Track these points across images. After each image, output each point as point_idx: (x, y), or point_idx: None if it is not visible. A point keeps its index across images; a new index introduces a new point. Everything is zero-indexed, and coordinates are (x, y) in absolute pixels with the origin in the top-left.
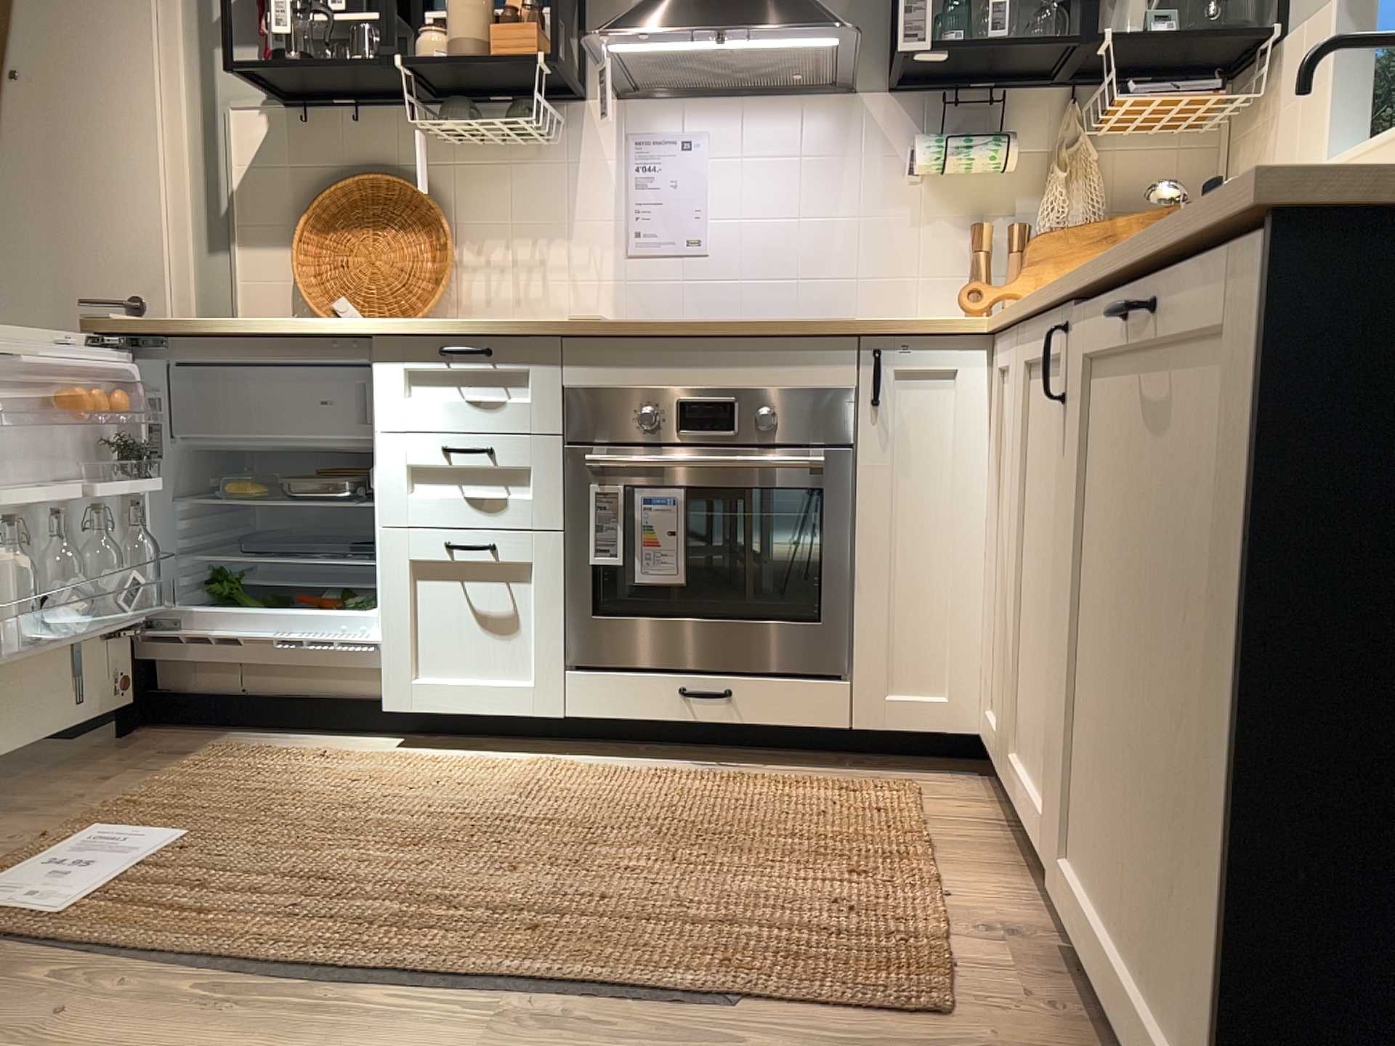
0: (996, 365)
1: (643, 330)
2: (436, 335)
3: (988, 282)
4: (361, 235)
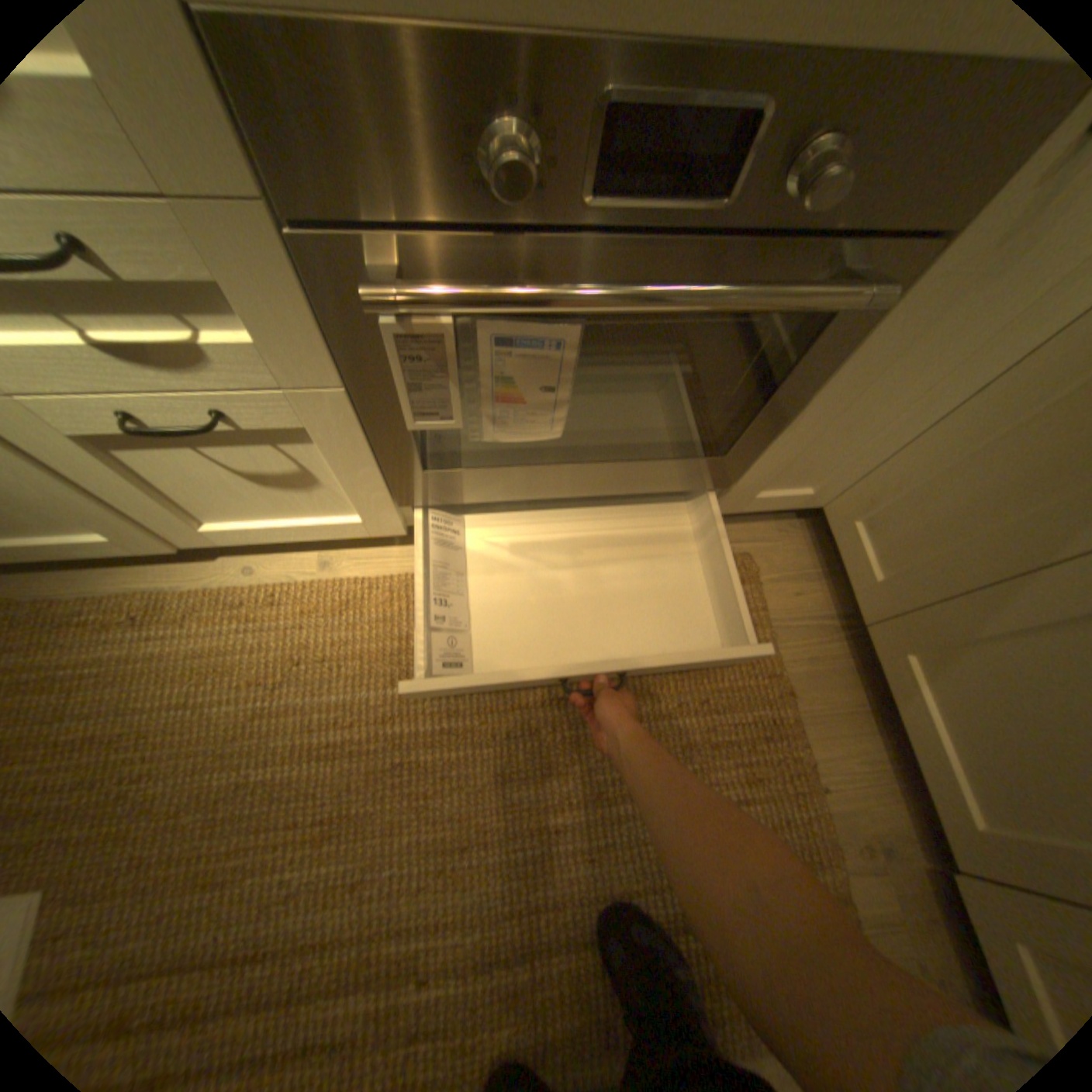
0: None
1: None
2: None
3: None
4: None
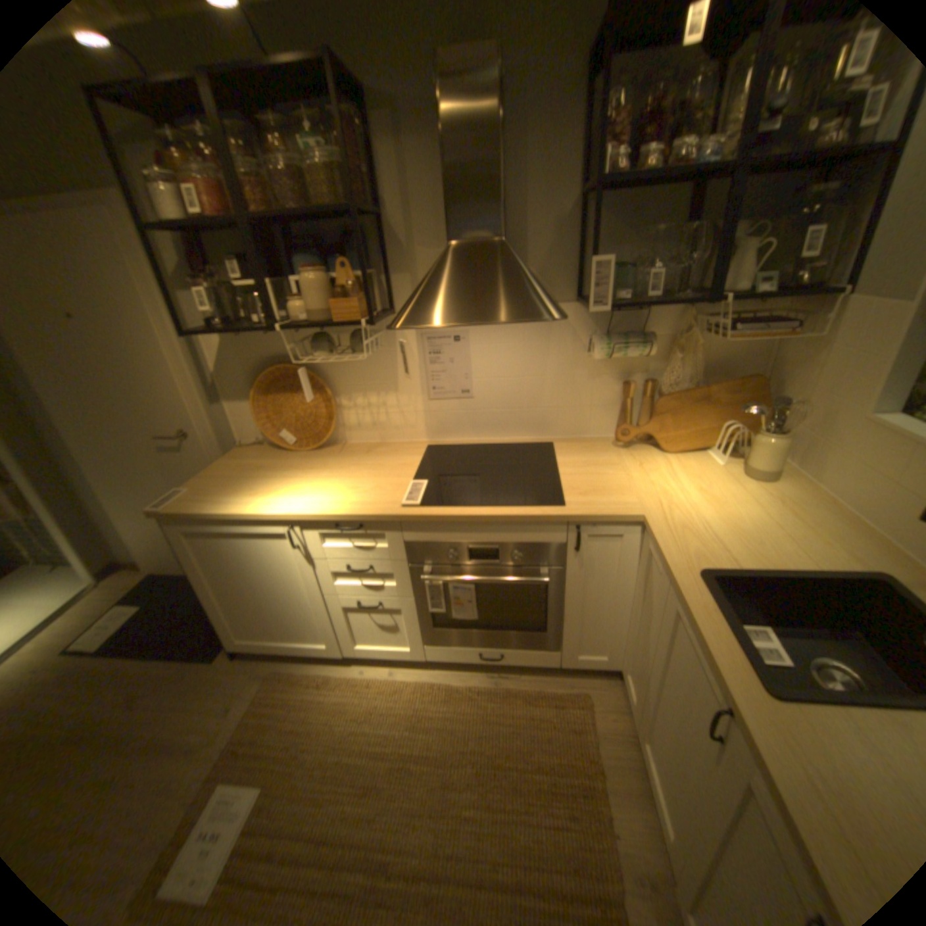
0: (645, 534)
1: (444, 519)
2: (331, 520)
3: (632, 418)
4: (285, 396)
